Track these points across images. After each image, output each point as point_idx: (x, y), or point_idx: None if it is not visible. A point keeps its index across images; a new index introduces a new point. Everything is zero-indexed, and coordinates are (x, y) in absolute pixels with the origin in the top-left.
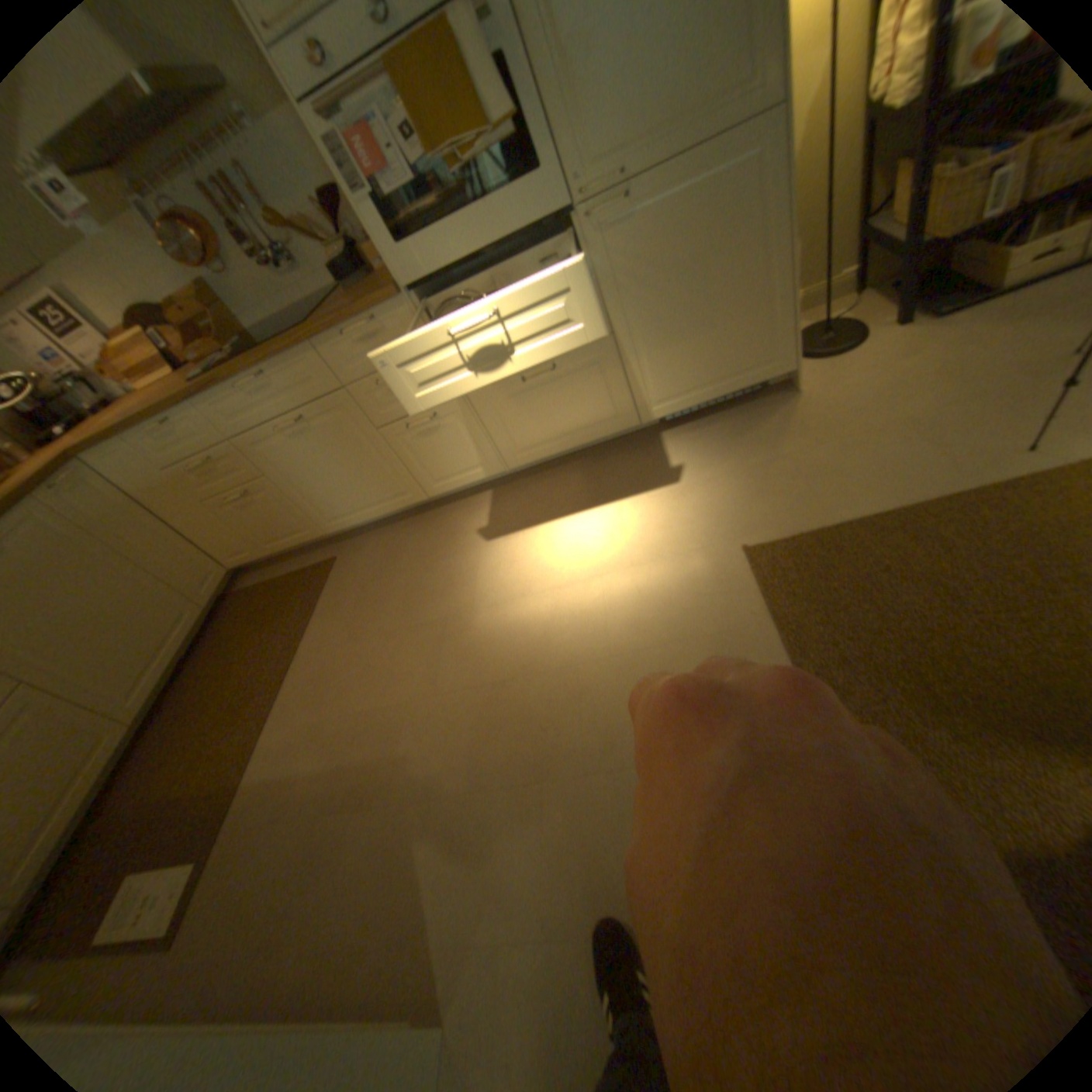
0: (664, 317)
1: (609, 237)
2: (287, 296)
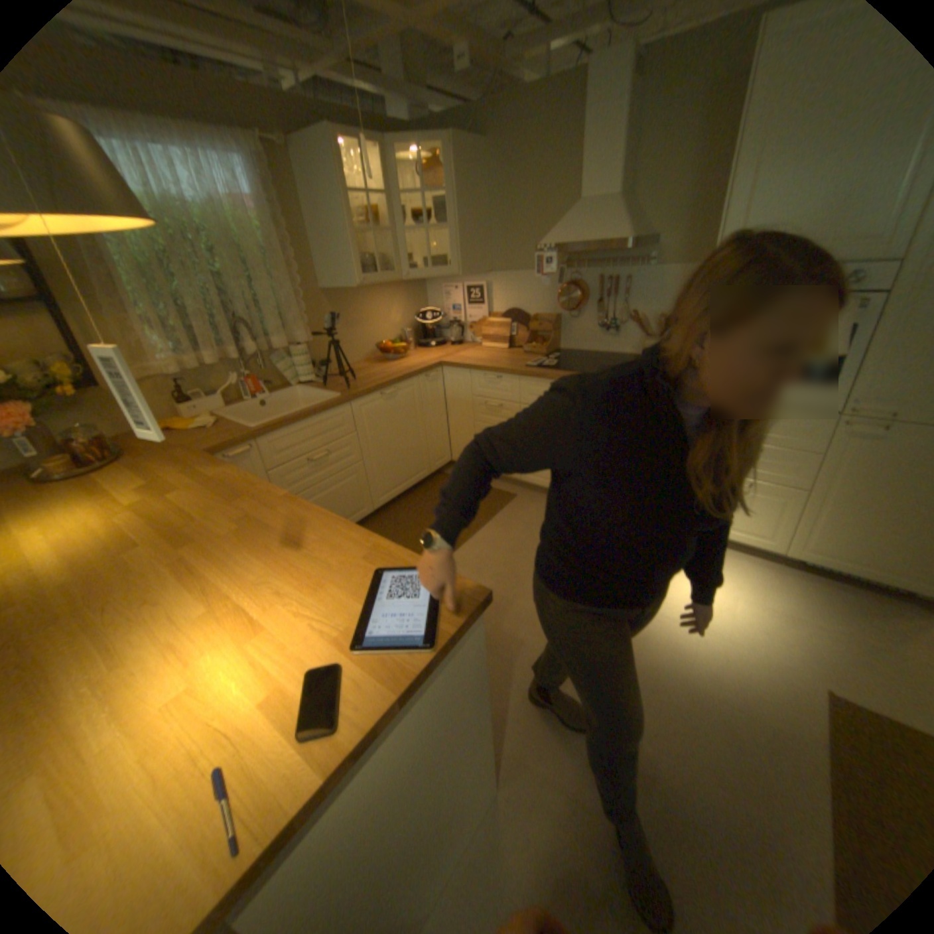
0: (856, 506)
1: (852, 442)
2: (596, 345)
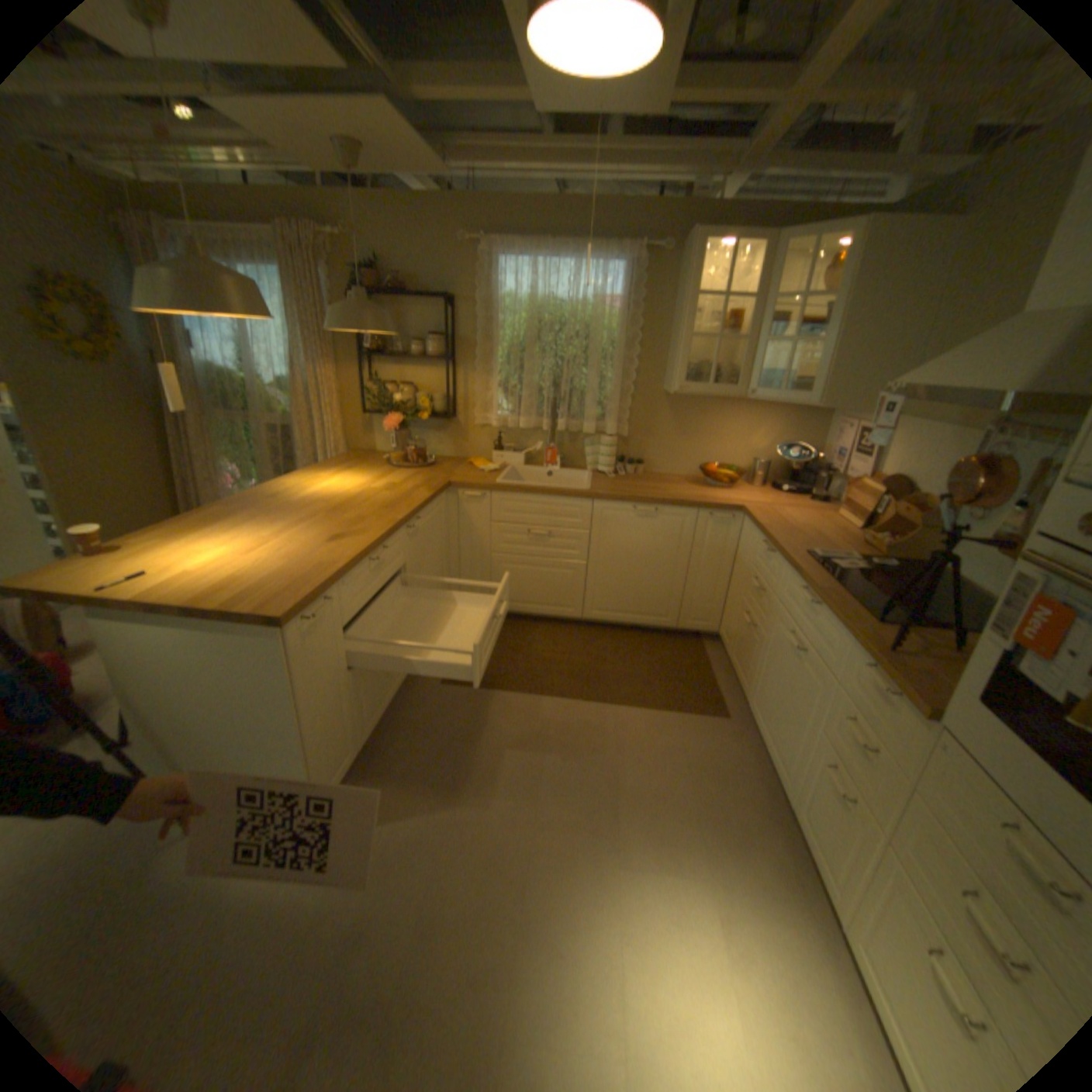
0: None
1: None
2: (995, 586)
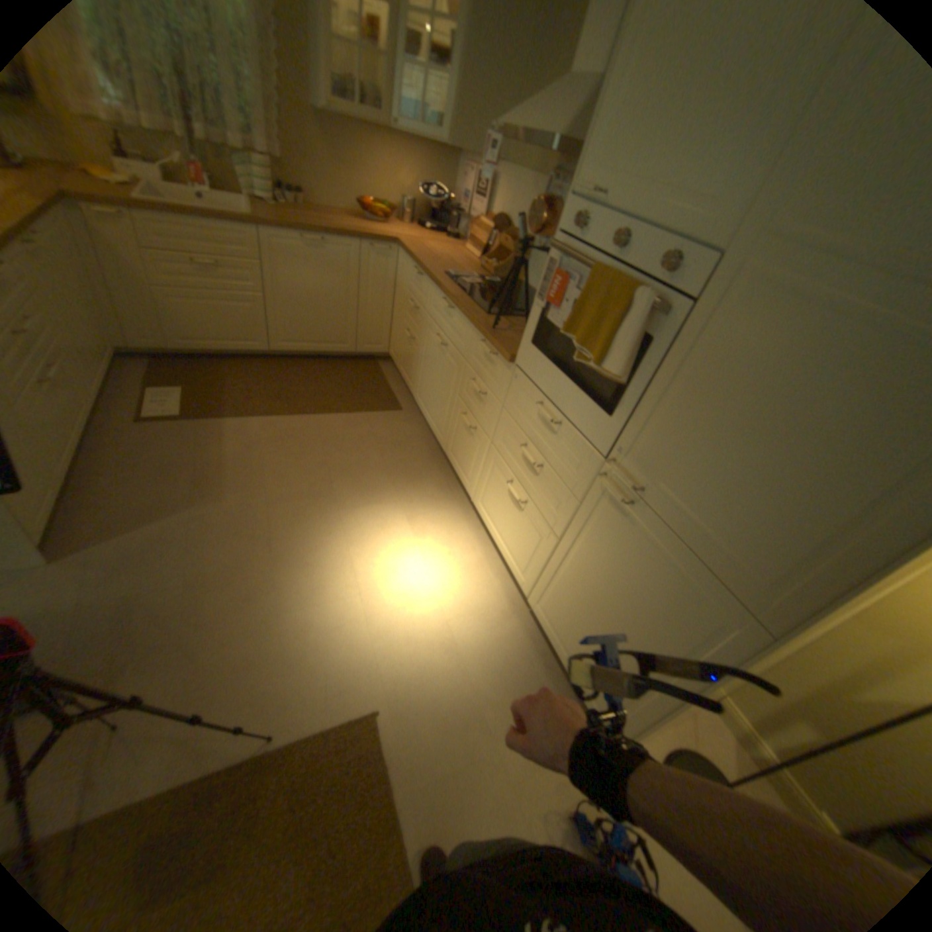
0: (580, 587)
1: (600, 507)
2: None
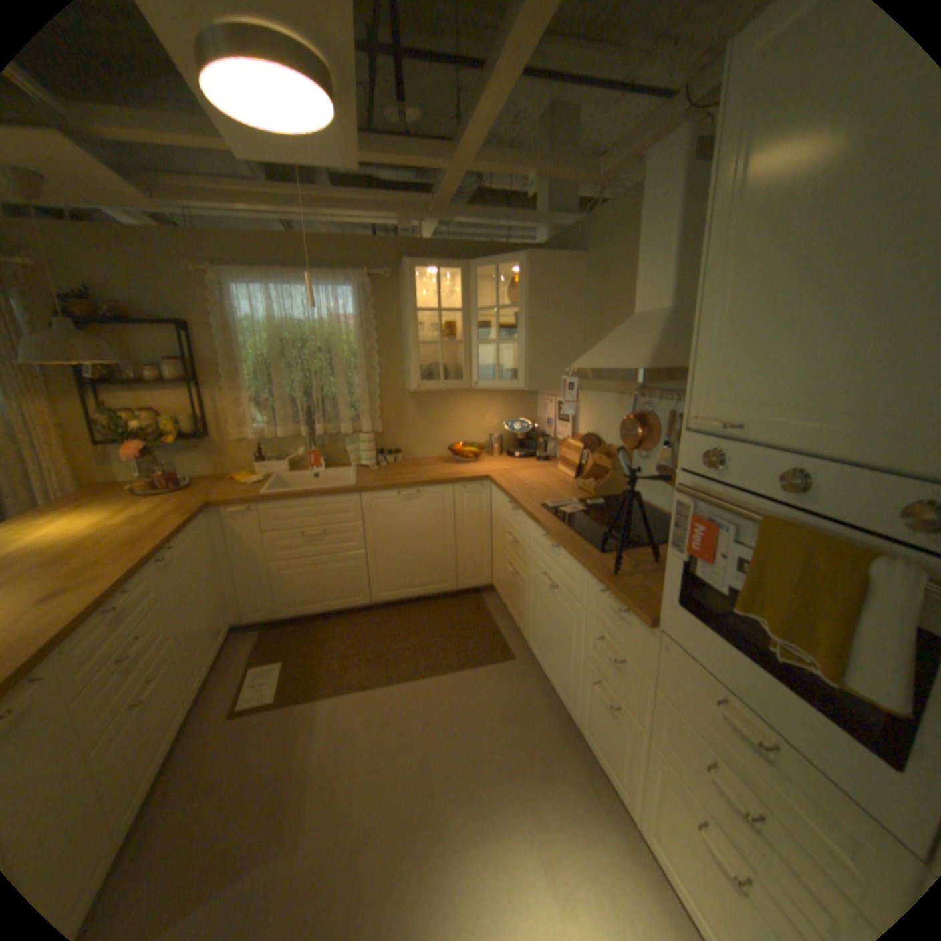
0: None
1: None
2: (666, 505)
